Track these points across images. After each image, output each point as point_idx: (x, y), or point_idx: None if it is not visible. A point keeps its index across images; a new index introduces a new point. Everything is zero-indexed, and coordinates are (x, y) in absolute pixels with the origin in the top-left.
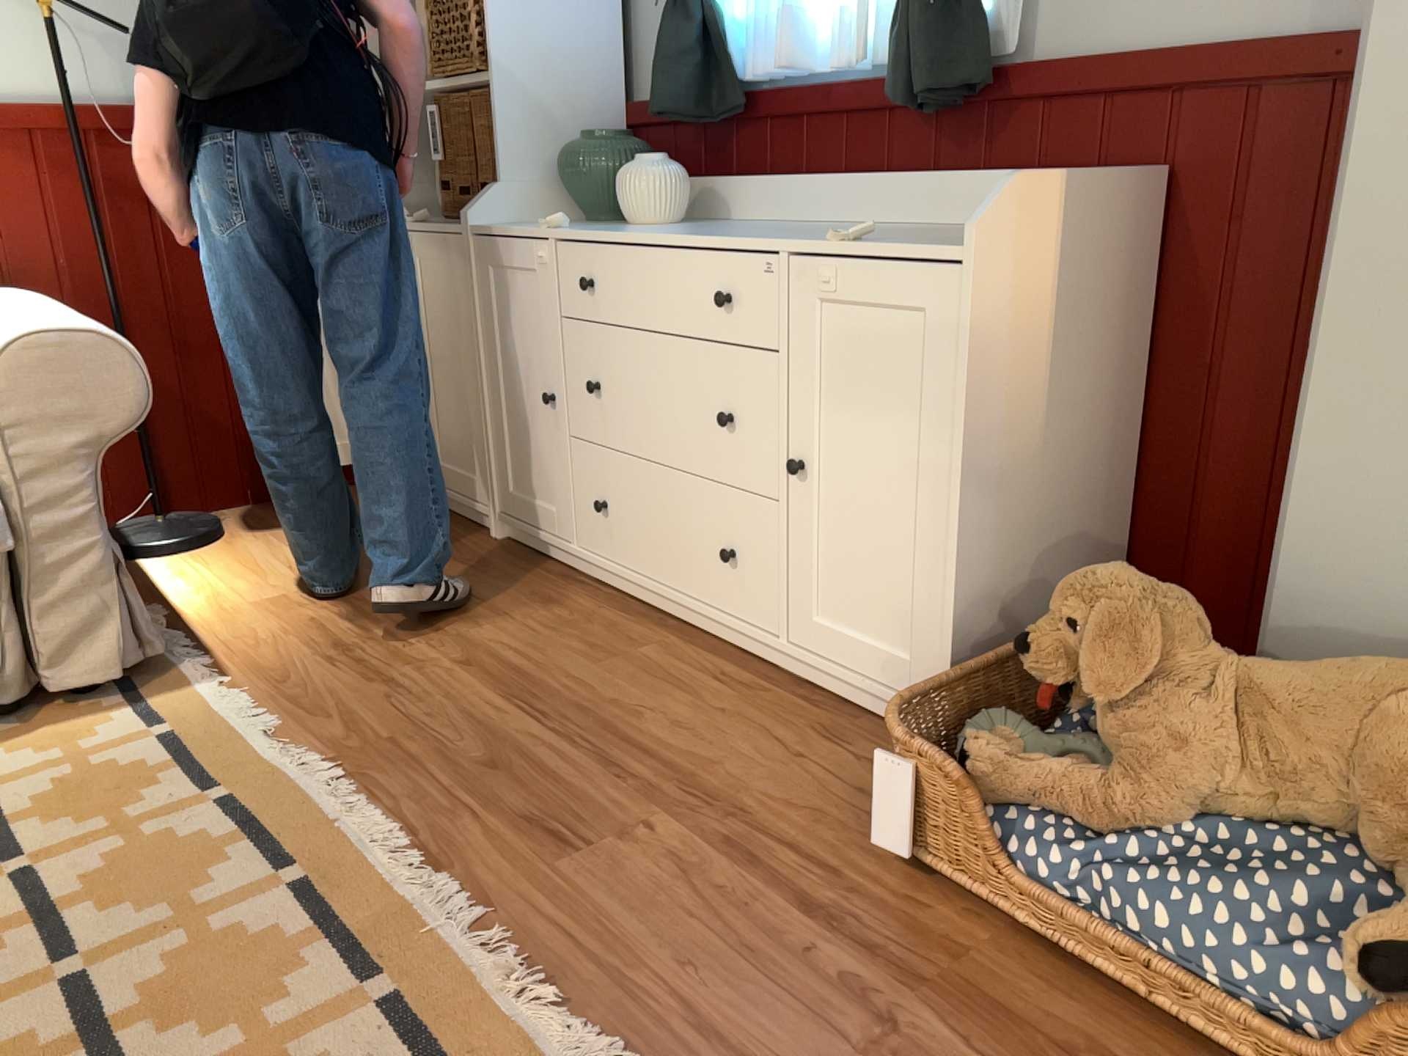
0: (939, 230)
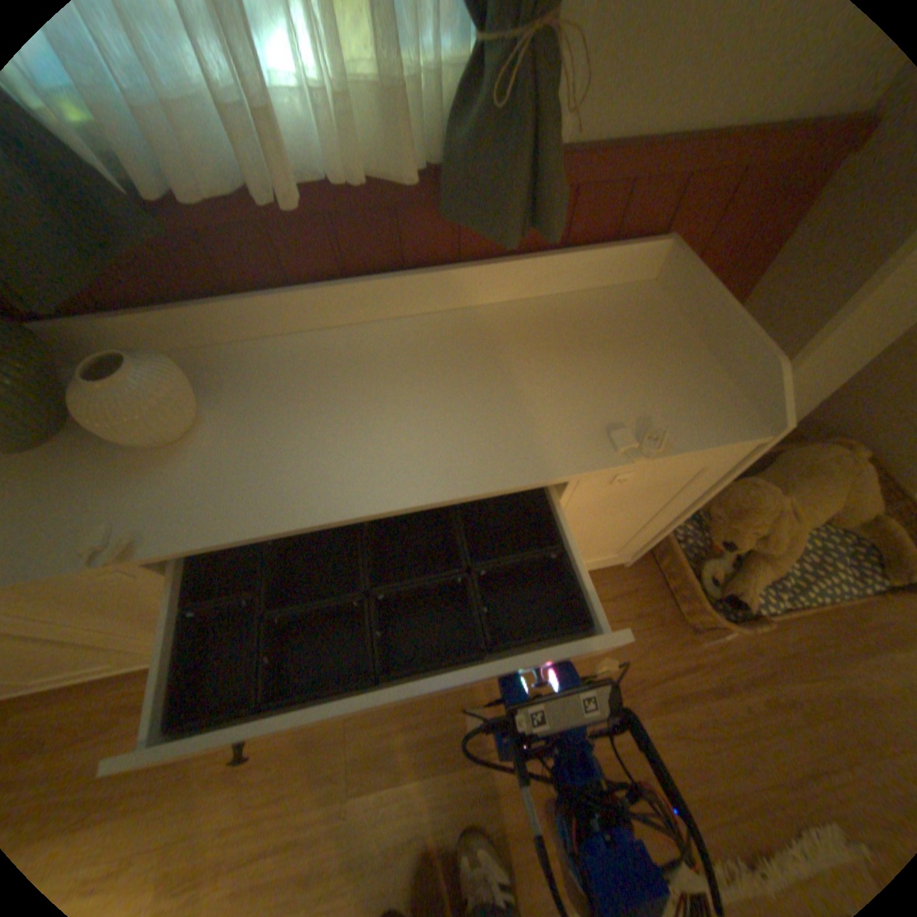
0: (508, 315)
